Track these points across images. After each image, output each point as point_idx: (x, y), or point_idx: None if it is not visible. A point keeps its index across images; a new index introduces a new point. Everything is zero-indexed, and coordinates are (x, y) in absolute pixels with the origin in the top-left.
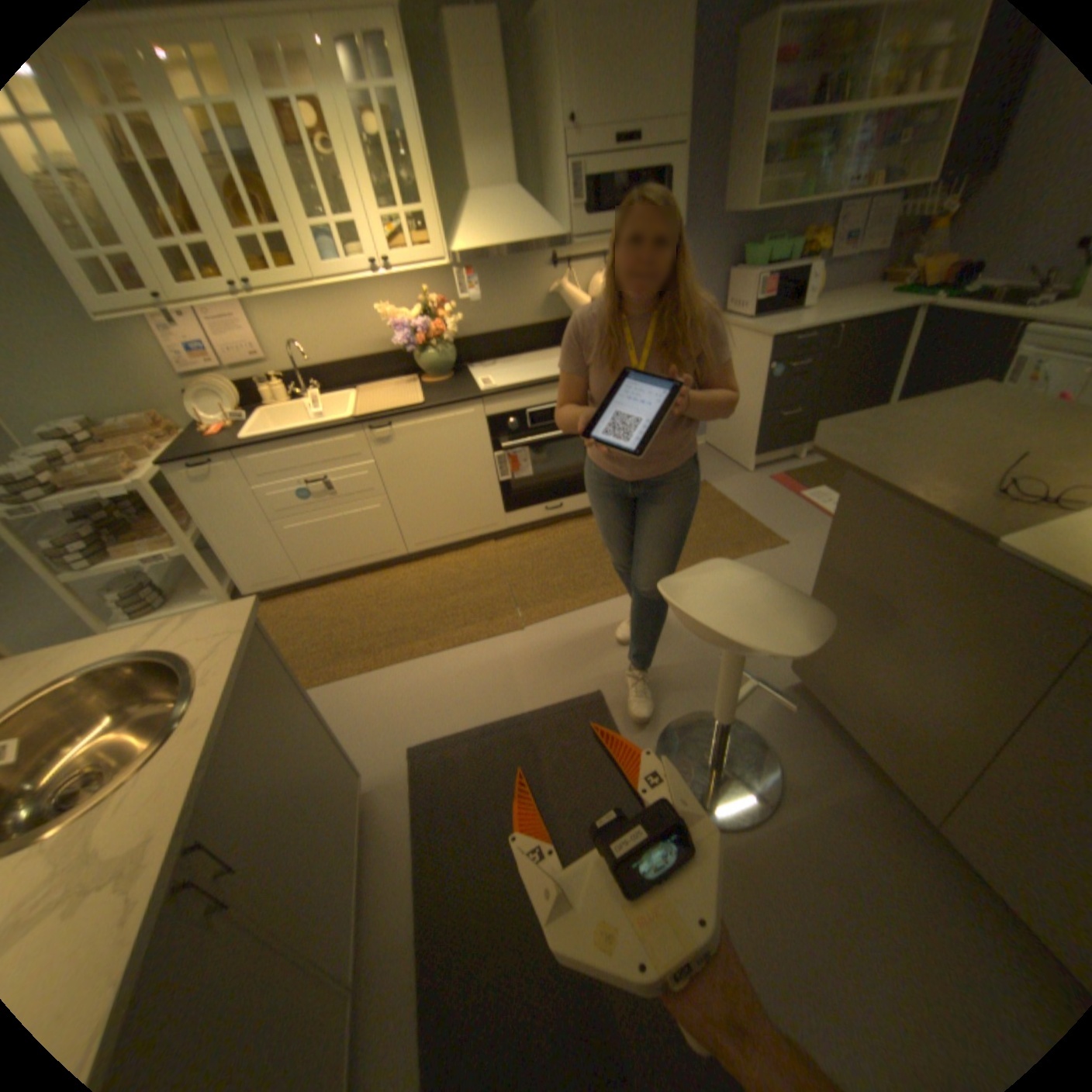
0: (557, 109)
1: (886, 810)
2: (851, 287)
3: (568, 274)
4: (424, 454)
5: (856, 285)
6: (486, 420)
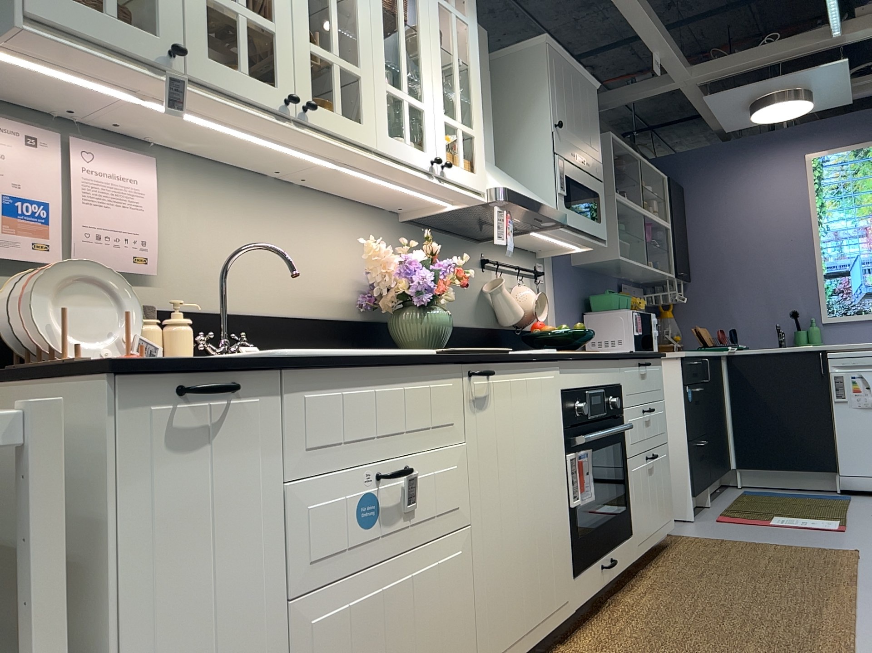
0: (542, 117)
1: None
2: None
3: (502, 277)
4: (514, 441)
5: None
6: (559, 397)
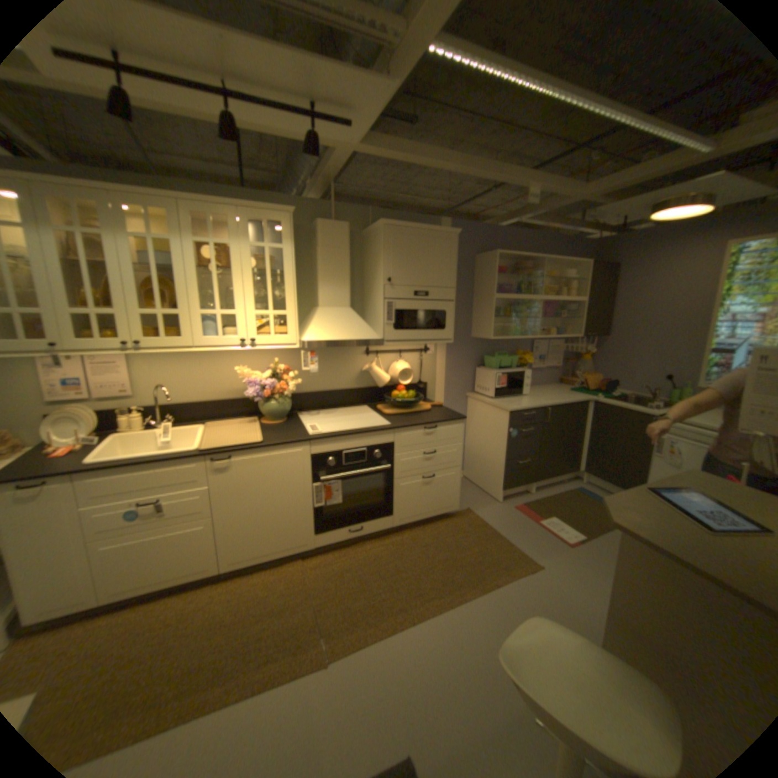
0: (380, 274)
1: None
2: (544, 385)
3: (376, 361)
4: (253, 483)
5: (546, 384)
6: (310, 458)
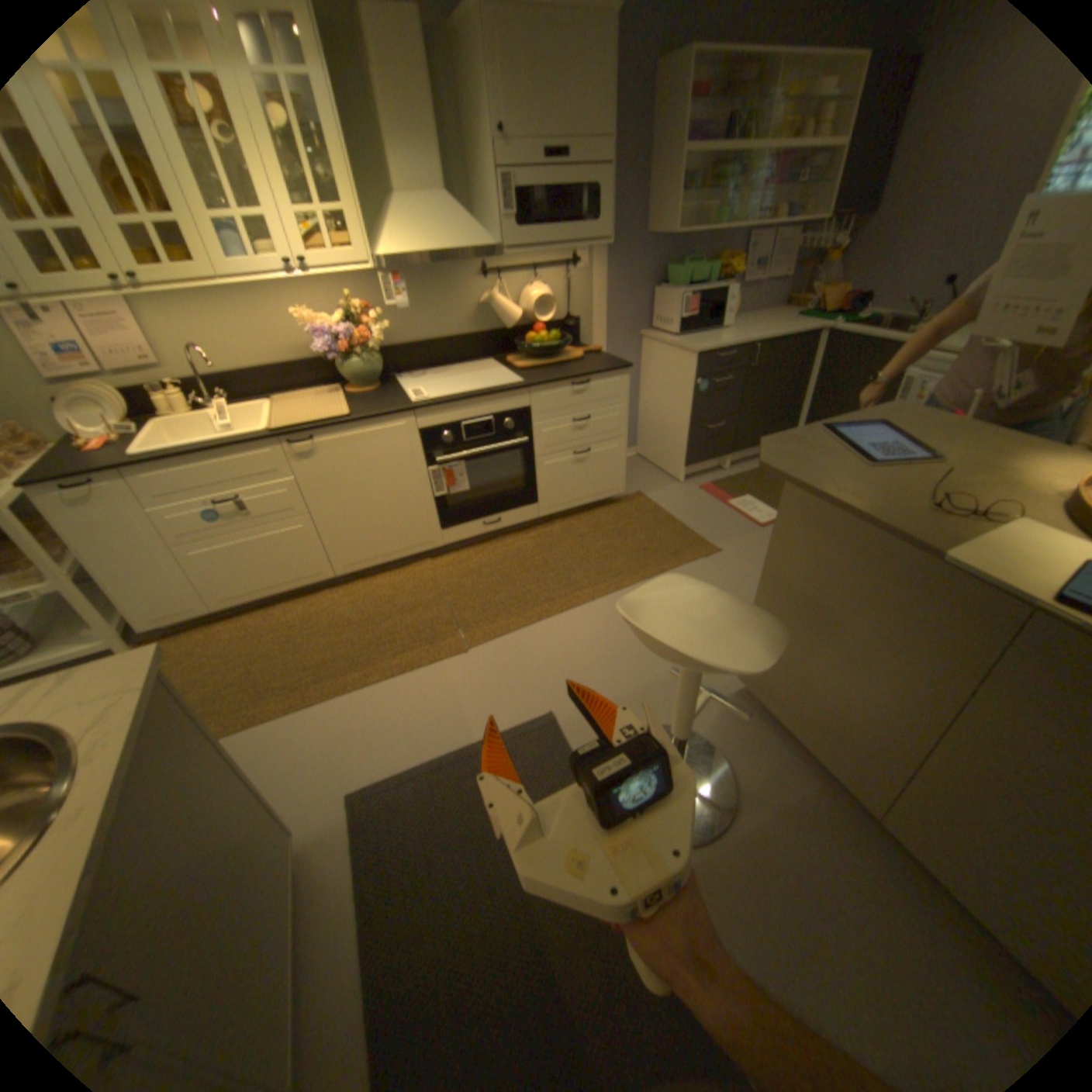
0: (485, 119)
1: (832, 808)
2: (761, 310)
3: (499, 285)
4: (352, 470)
5: (766, 309)
6: (419, 434)
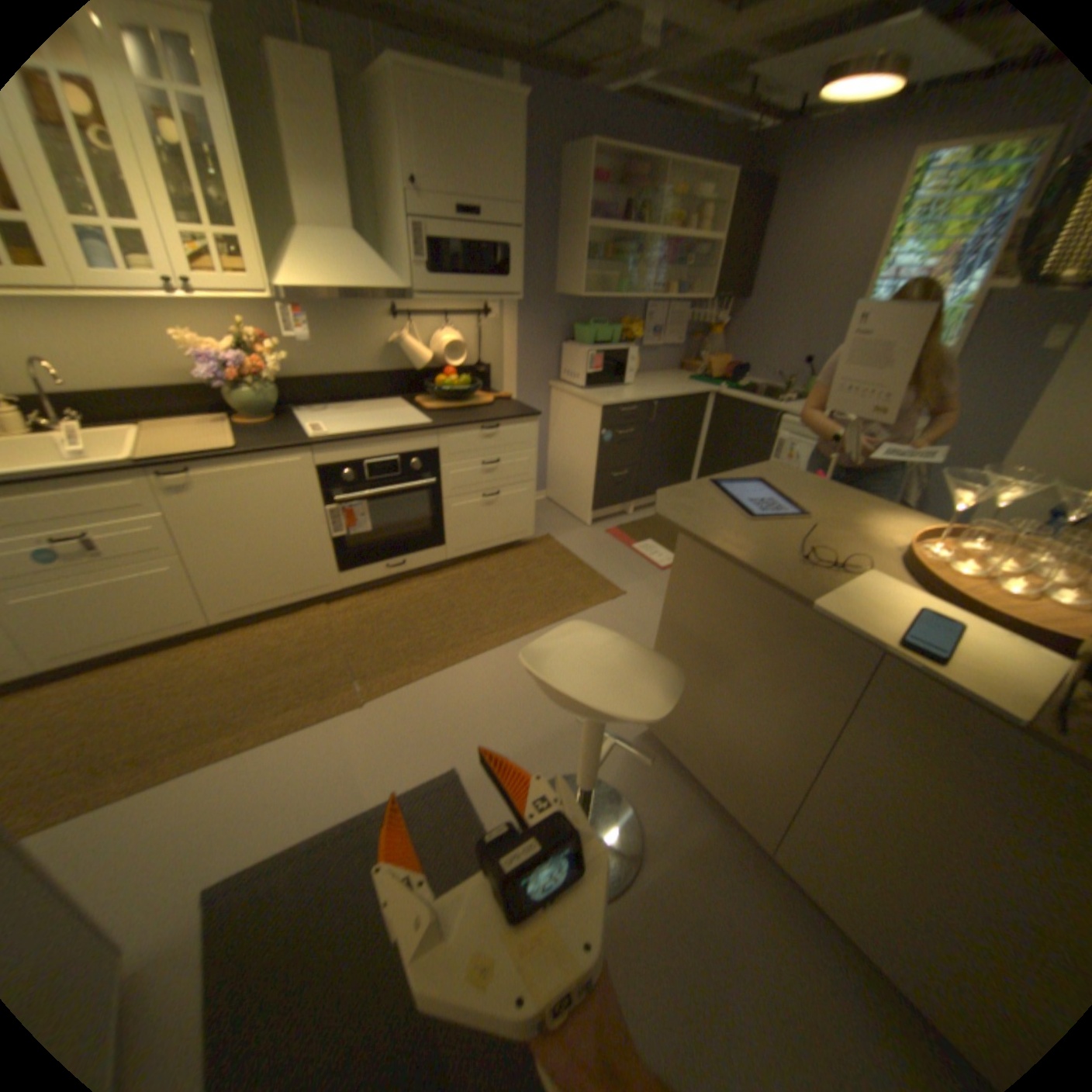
0: (398, 168)
1: (730, 846)
2: (659, 371)
3: (411, 326)
4: (237, 505)
5: (663, 370)
6: (318, 469)
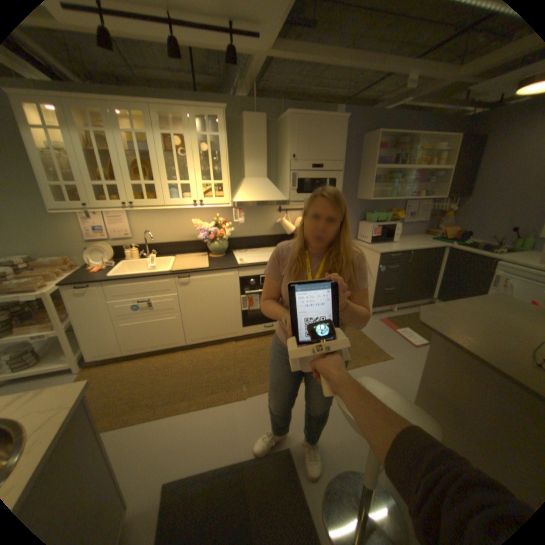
0: (288, 152)
1: None
2: (413, 235)
3: (286, 216)
4: (204, 293)
5: (415, 234)
6: (239, 279)
